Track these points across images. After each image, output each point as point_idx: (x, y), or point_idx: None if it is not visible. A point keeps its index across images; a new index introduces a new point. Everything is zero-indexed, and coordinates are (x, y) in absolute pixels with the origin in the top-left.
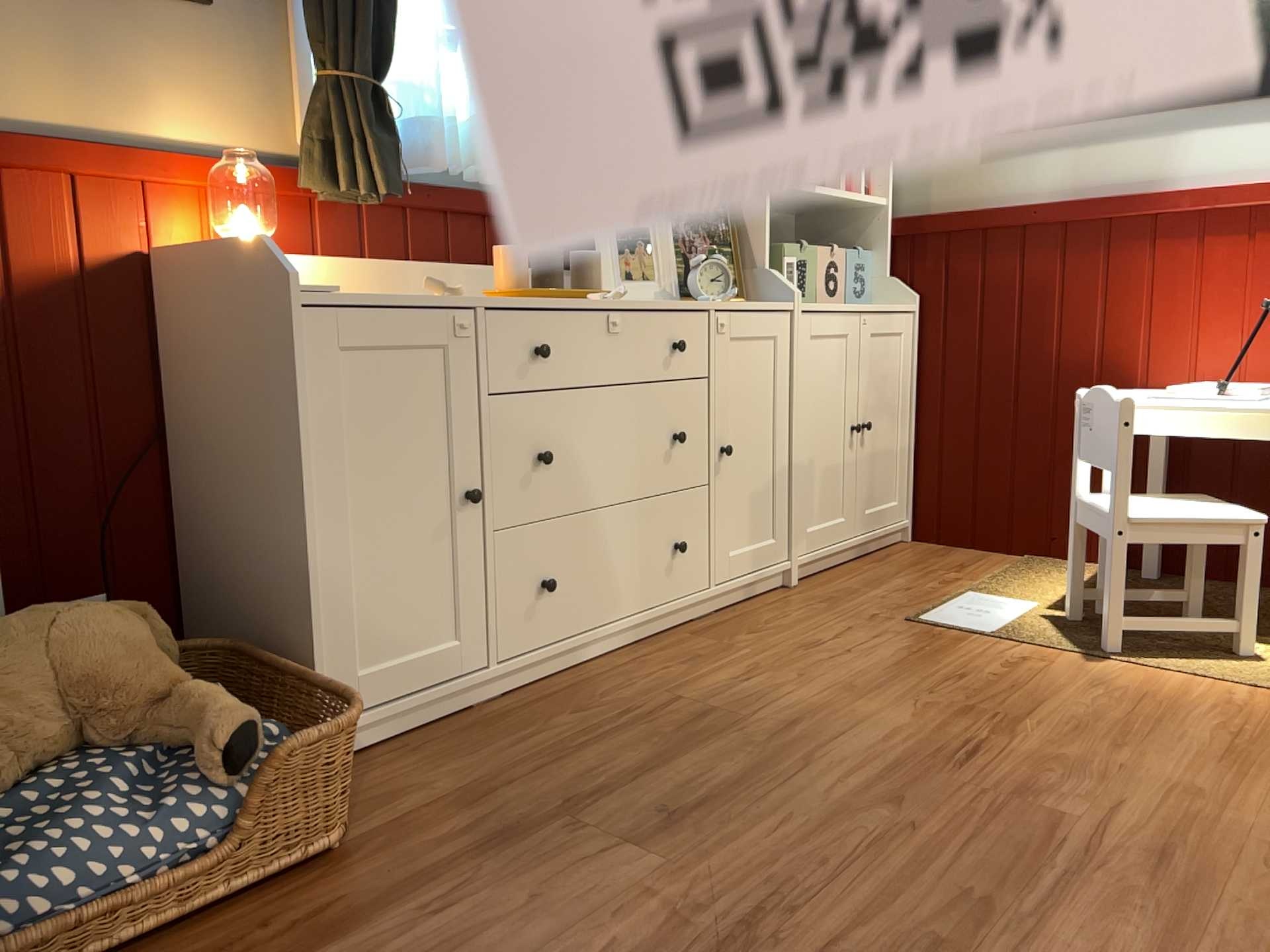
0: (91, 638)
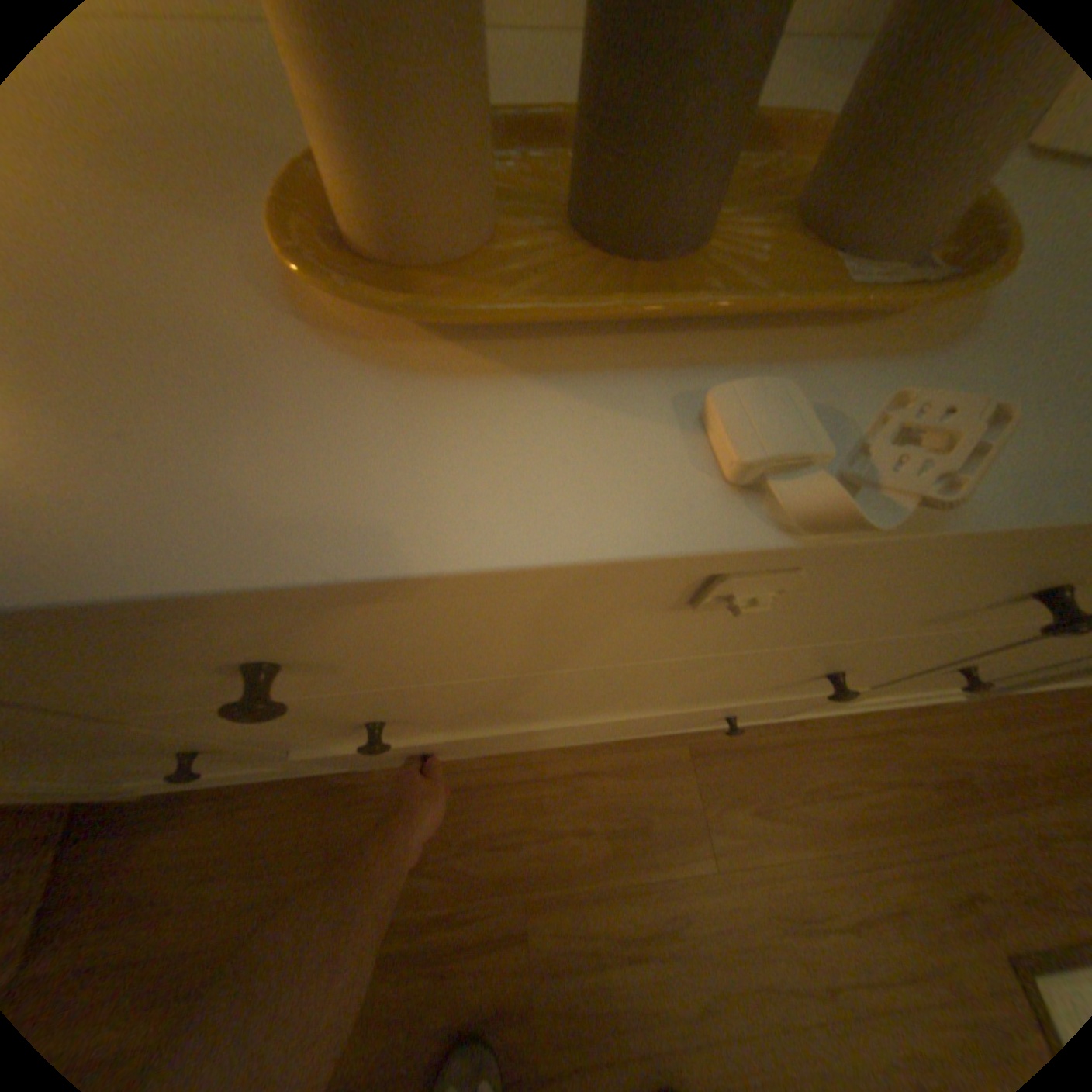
0: None
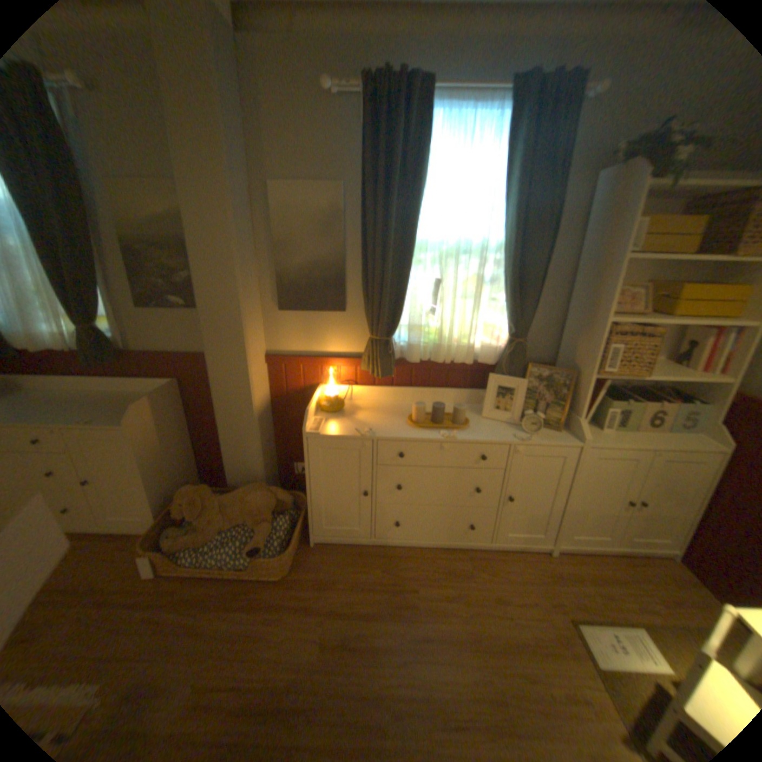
0: (252, 503)
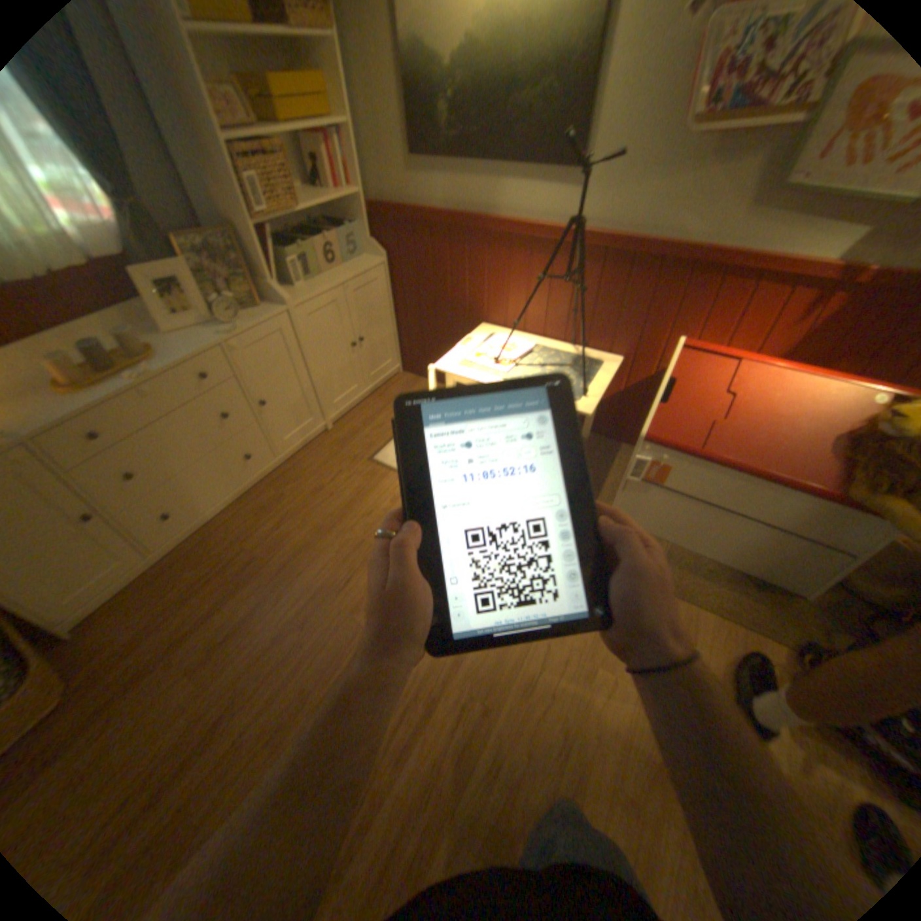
0: None
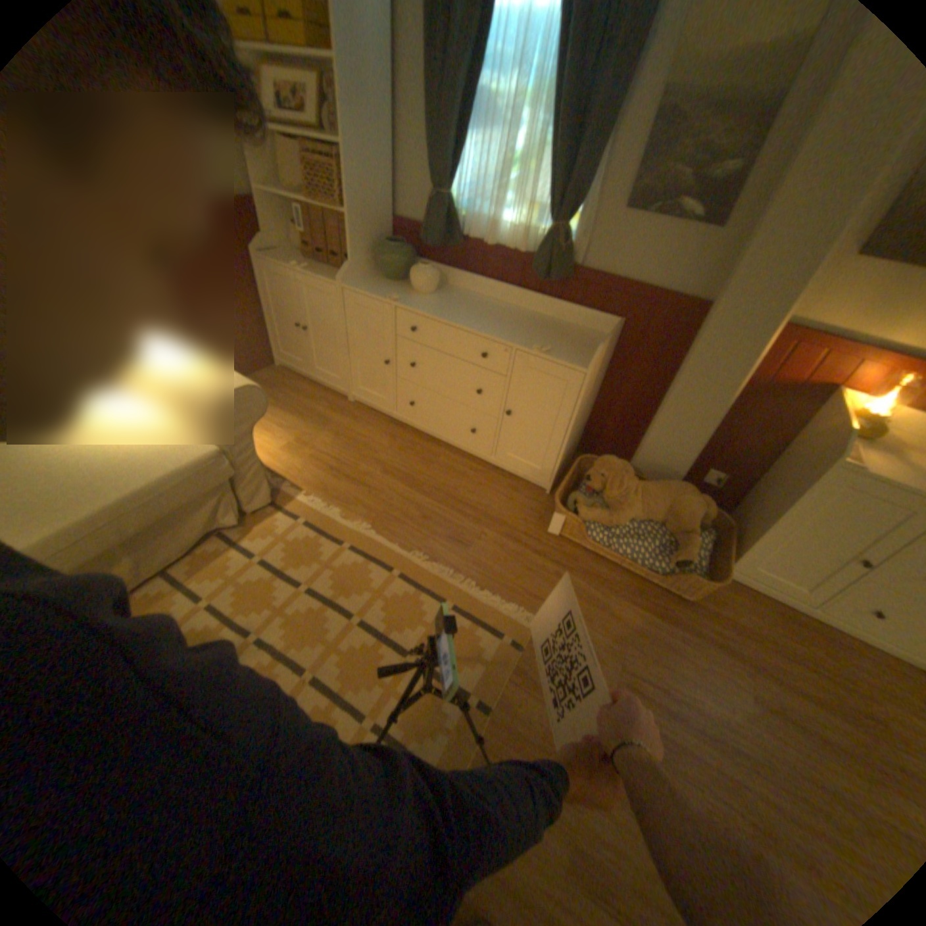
0: (685, 506)
